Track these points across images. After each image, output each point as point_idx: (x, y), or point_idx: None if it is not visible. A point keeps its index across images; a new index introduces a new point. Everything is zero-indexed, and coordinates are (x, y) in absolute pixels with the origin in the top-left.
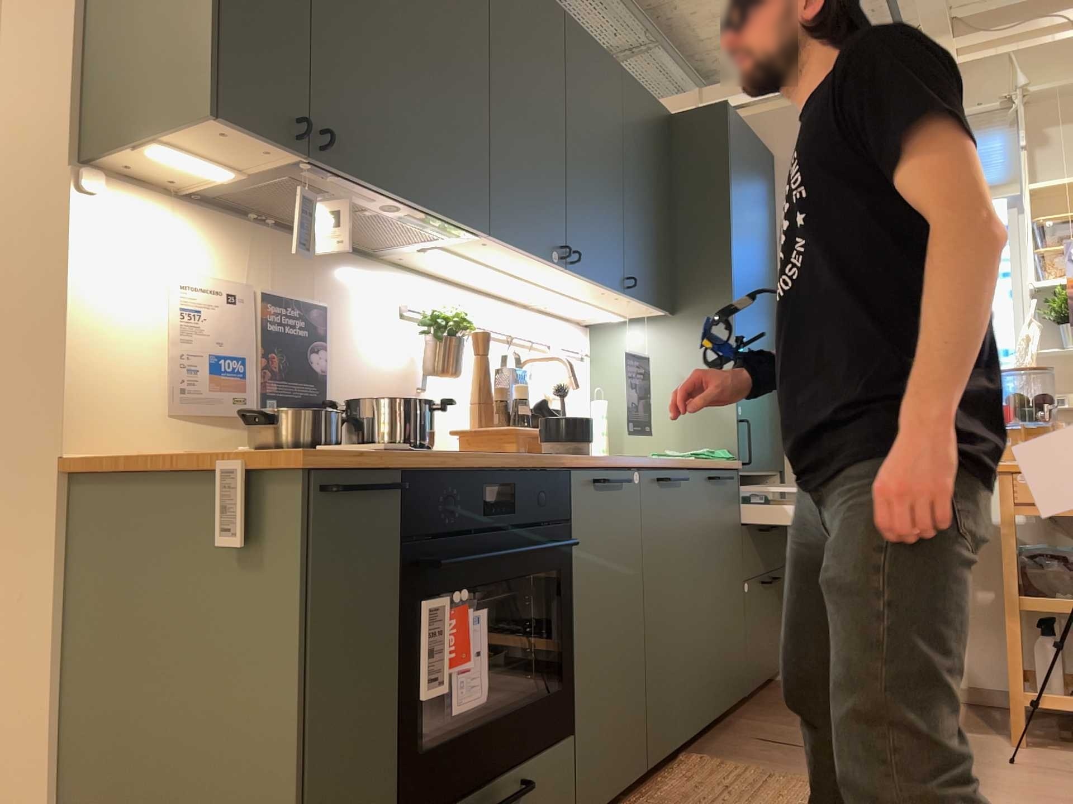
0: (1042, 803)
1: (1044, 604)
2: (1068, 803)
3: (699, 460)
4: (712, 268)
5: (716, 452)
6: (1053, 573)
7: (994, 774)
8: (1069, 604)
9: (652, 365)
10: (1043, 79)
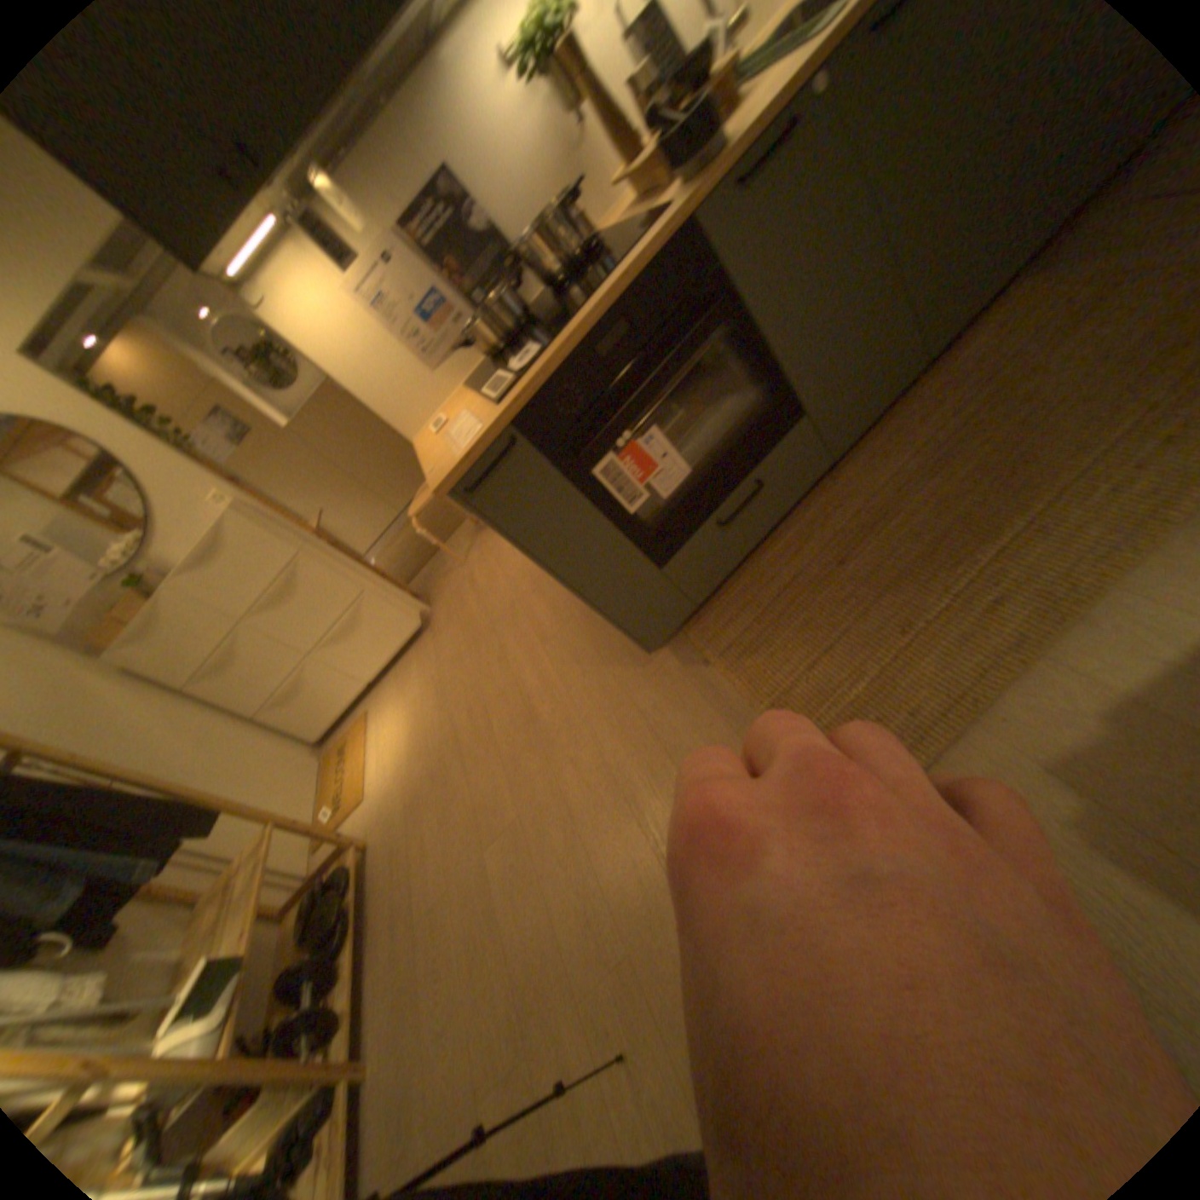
0: None
1: None
2: None
3: None
4: None
5: None
6: None
7: None
8: None
9: None
10: None
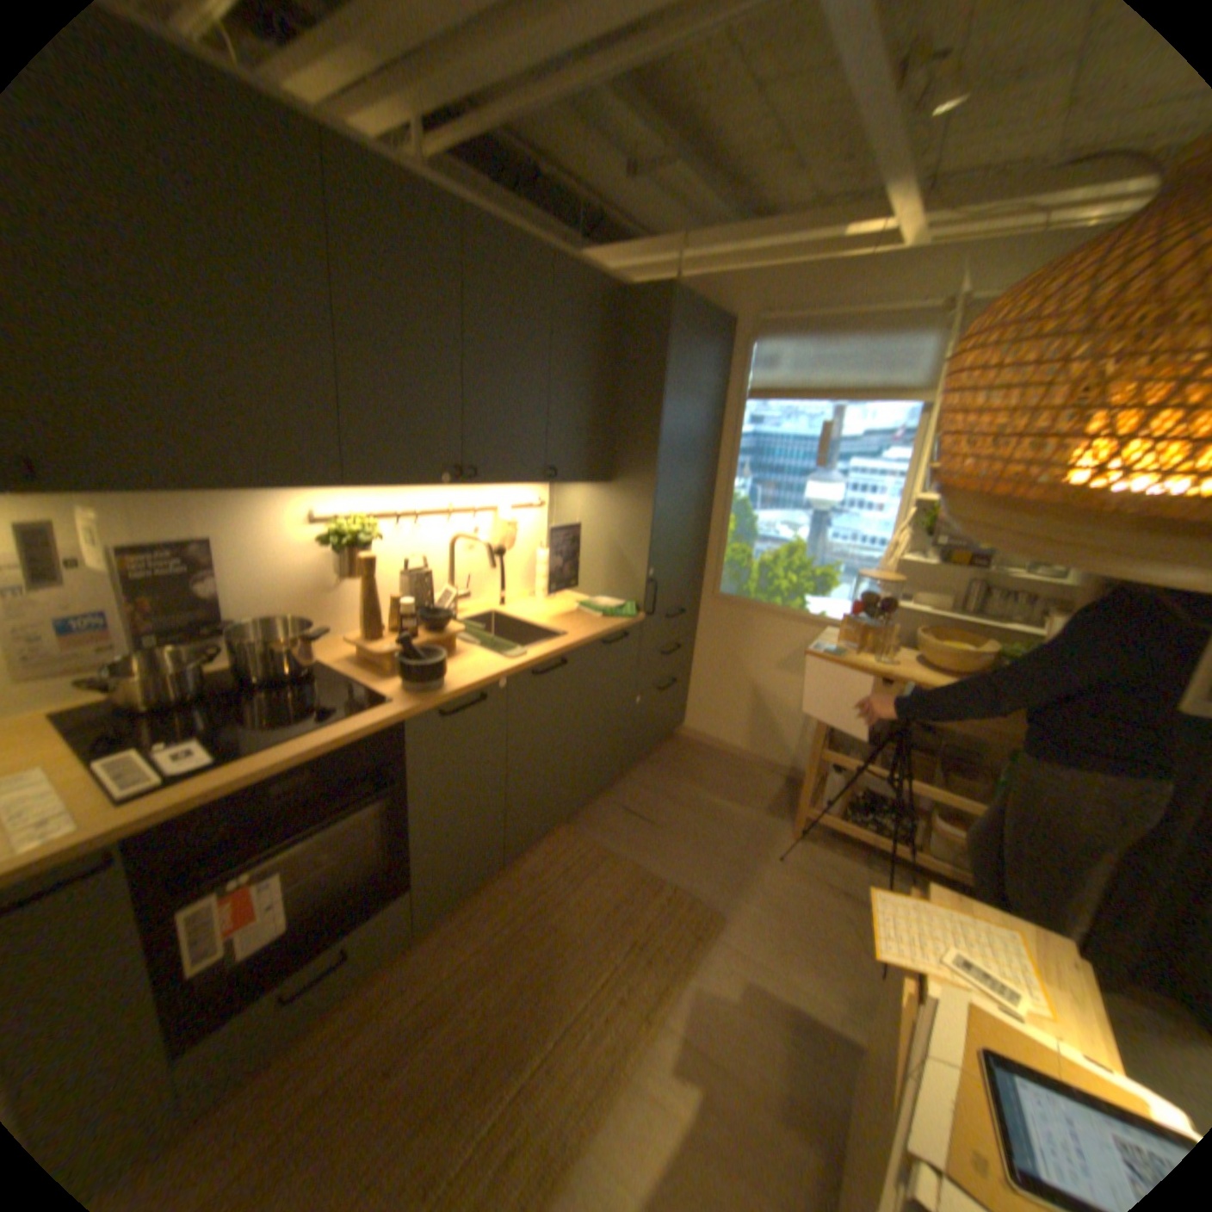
0: (774, 914)
1: (836, 760)
2: (793, 916)
3: (606, 615)
4: (642, 448)
5: (623, 605)
6: (853, 736)
7: (760, 871)
8: (854, 764)
9: (590, 521)
10: (997, 277)
